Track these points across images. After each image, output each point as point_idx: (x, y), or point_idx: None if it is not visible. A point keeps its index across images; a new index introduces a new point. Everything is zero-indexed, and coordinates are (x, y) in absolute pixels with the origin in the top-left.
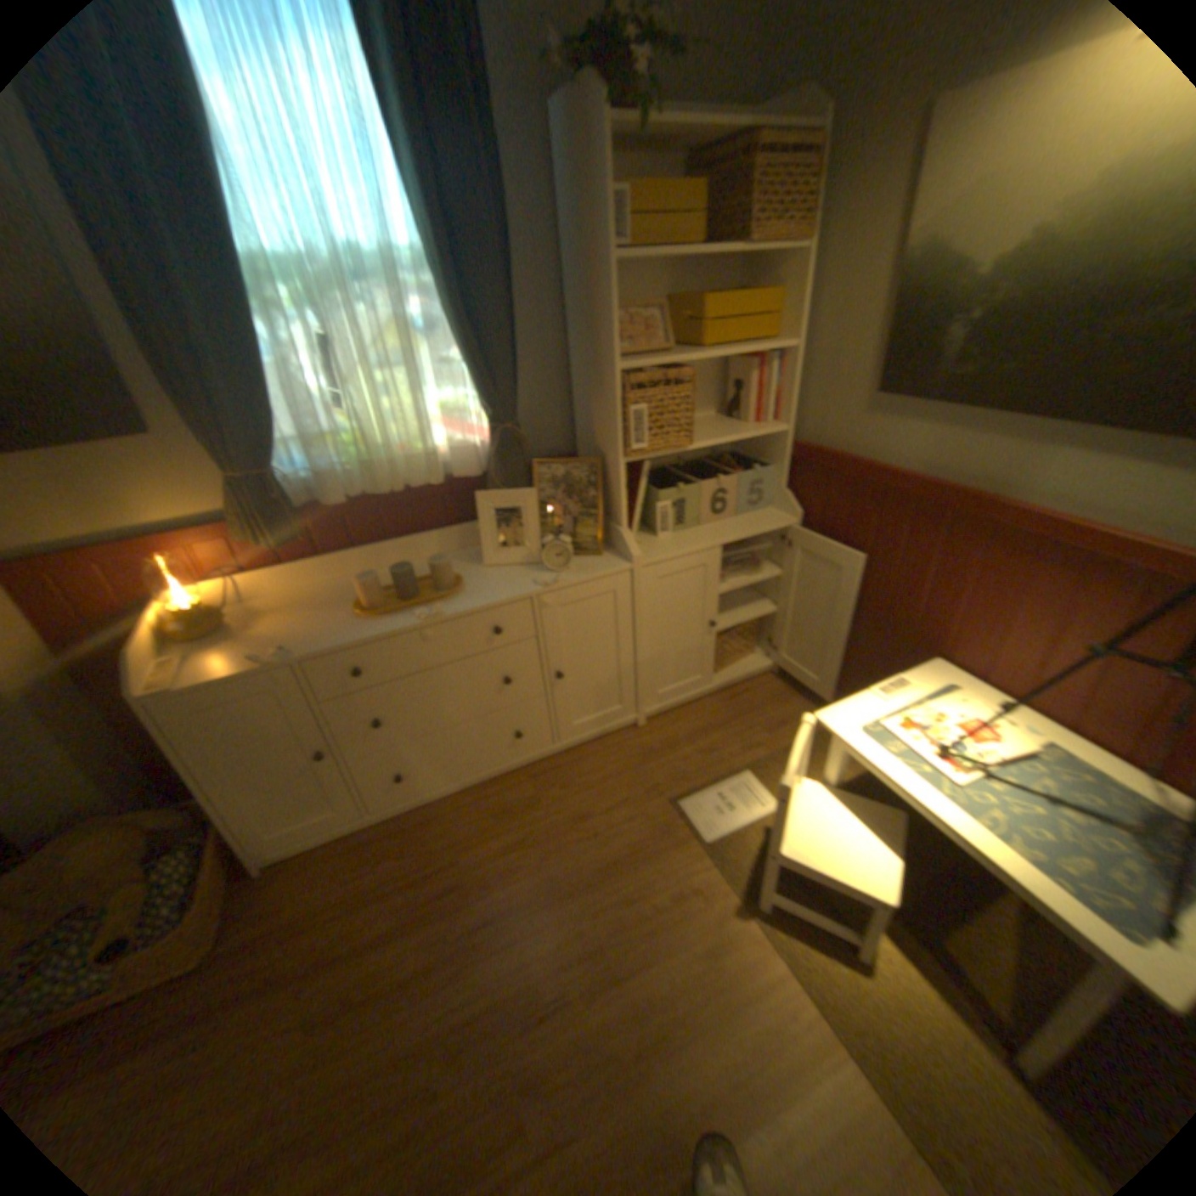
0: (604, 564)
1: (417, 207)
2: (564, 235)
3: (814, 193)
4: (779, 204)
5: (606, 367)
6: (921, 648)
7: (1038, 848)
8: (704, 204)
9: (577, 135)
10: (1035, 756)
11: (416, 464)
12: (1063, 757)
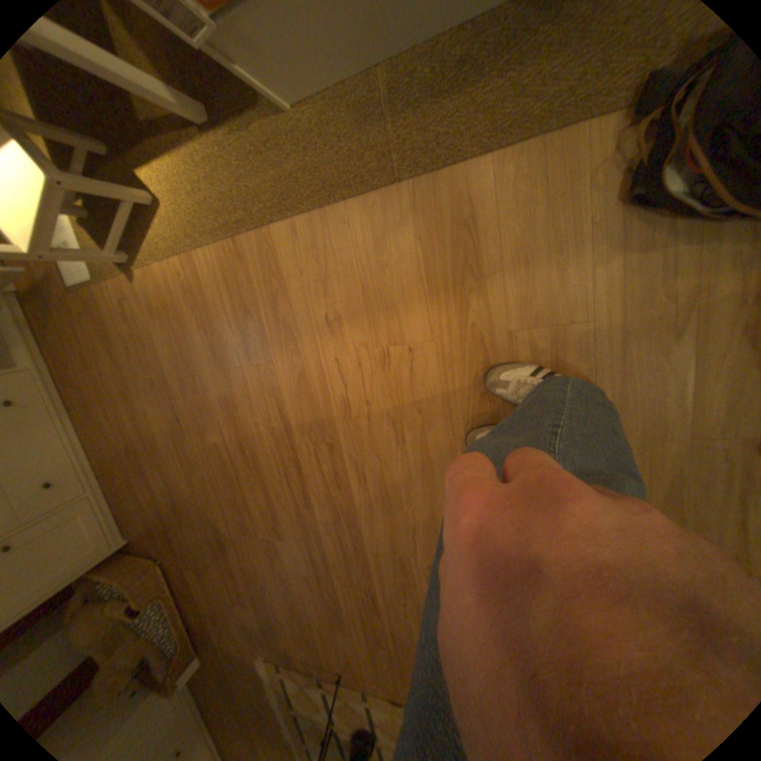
0: None
1: None
2: None
3: None
4: None
5: None
6: None
7: None
8: None
9: None
10: None
11: None
12: None
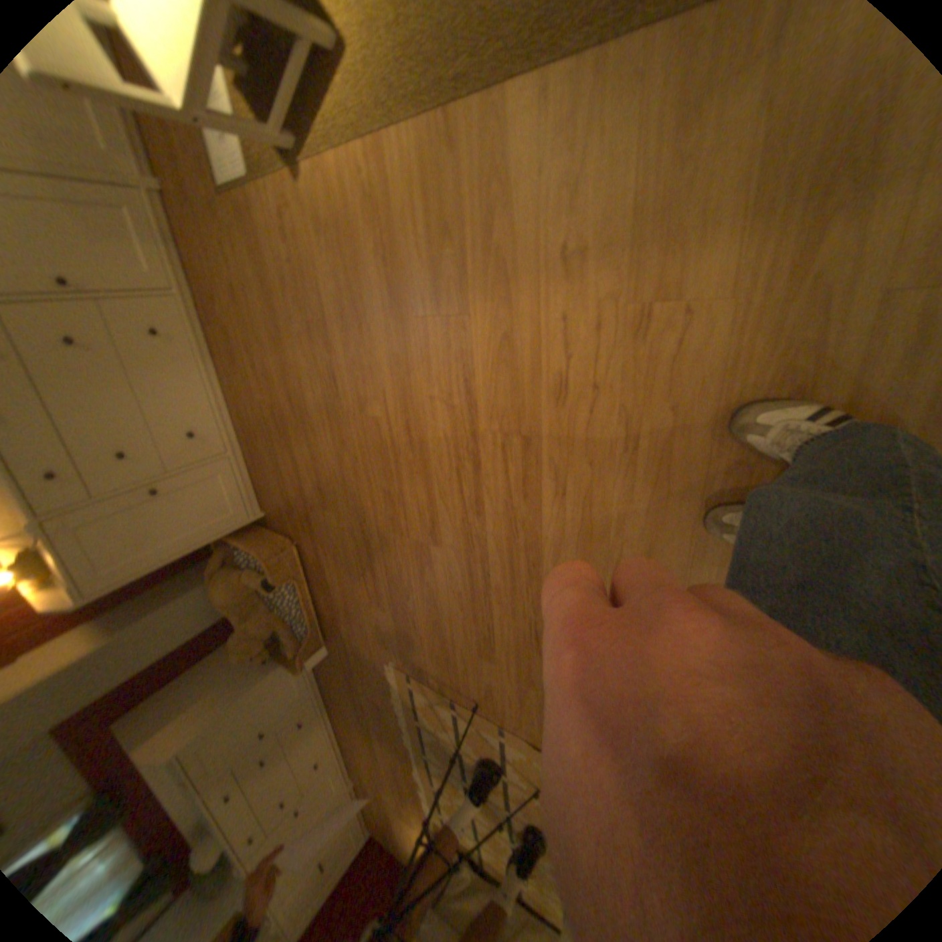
0: None
1: None
2: None
3: None
4: None
5: None
6: None
7: None
8: None
9: None
10: None
11: None
12: None
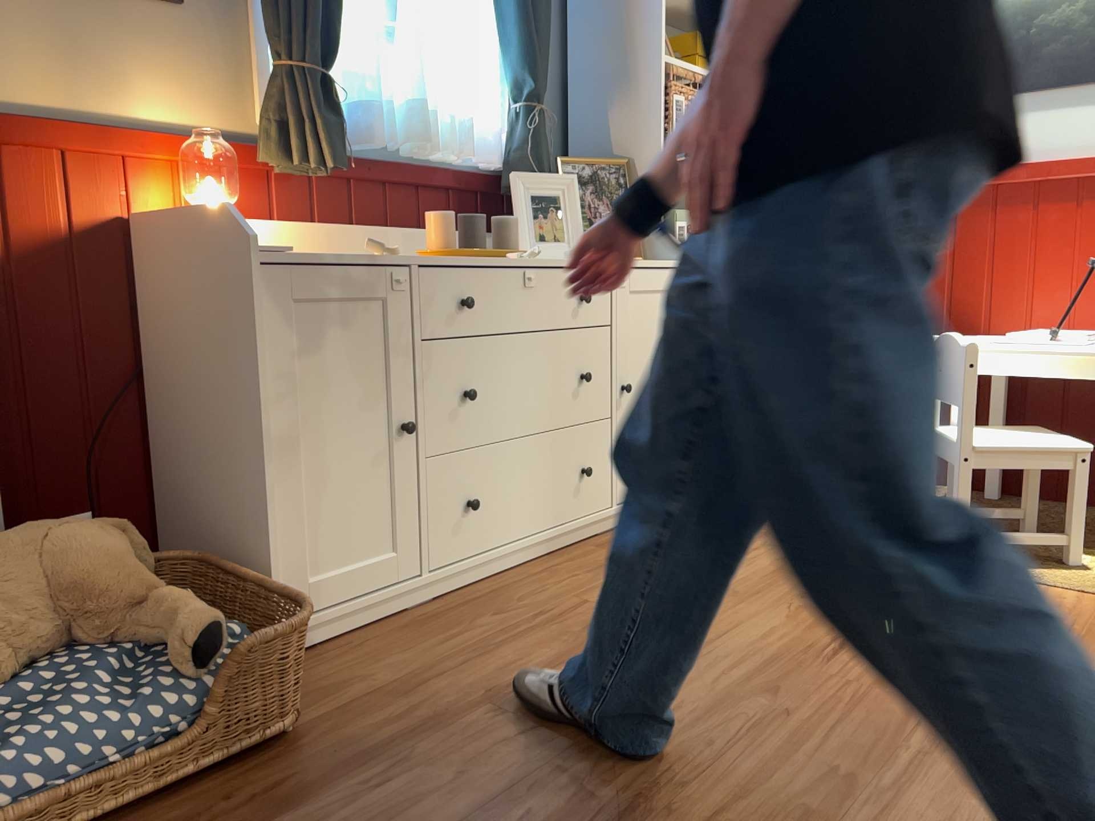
0: (653, 261)
1: None
2: None
3: None
4: None
5: (642, 63)
6: None
7: None
8: None
9: None
10: None
11: (436, 138)
12: None
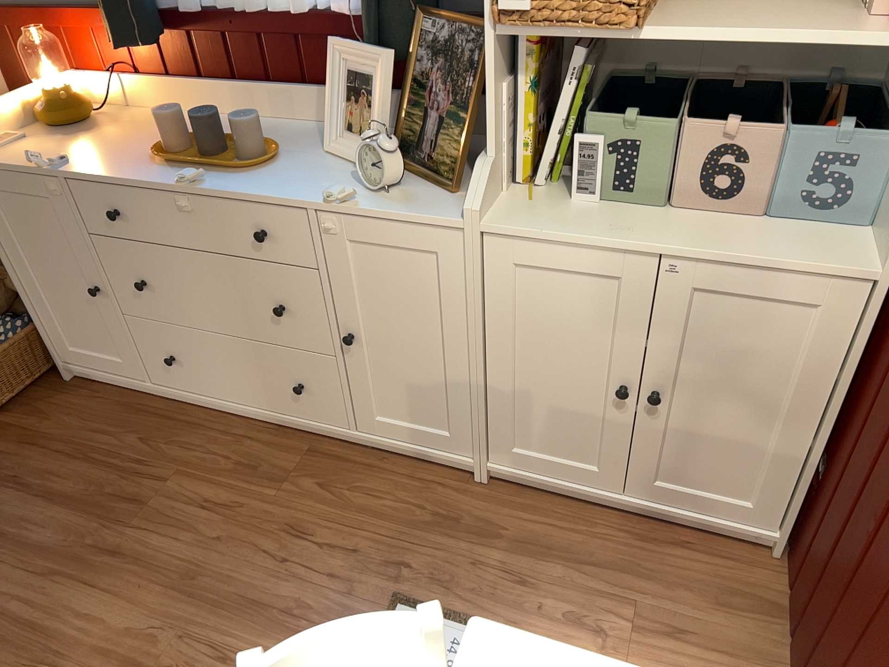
0: (438, 206)
1: None
2: None
3: None
4: None
5: None
6: None
7: None
8: None
9: None
10: None
11: None
12: None
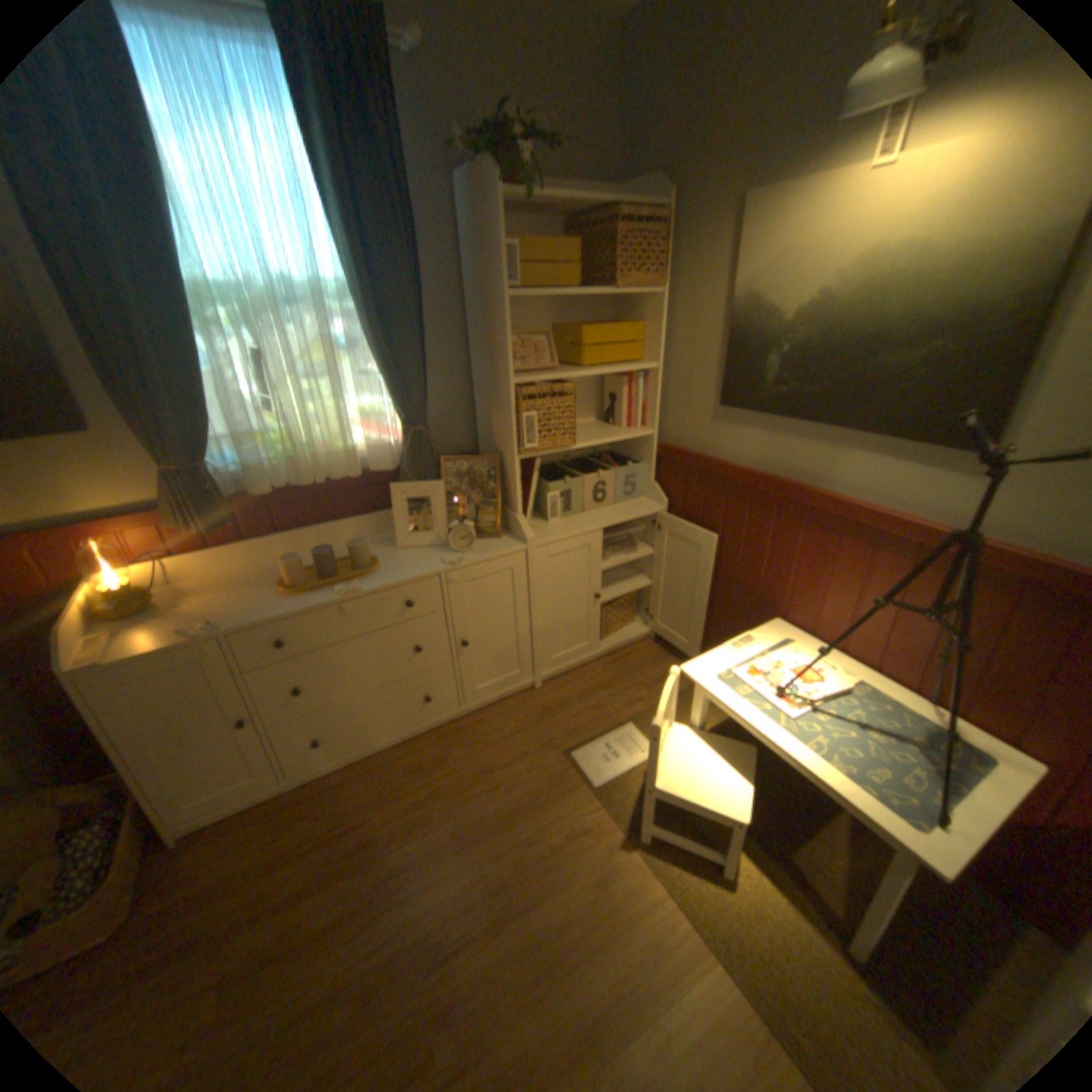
0: (502, 544)
1: (341, 248)
2: (466, 274)
3: (664, 252)
4: (638, 258)
5: (501, 381)
6: (764, 611)
7: (851, 763)
8: (579, 255)
9: (476, 200)
10: (849, 692)
11: (335, 459)
12: (870, 692)
